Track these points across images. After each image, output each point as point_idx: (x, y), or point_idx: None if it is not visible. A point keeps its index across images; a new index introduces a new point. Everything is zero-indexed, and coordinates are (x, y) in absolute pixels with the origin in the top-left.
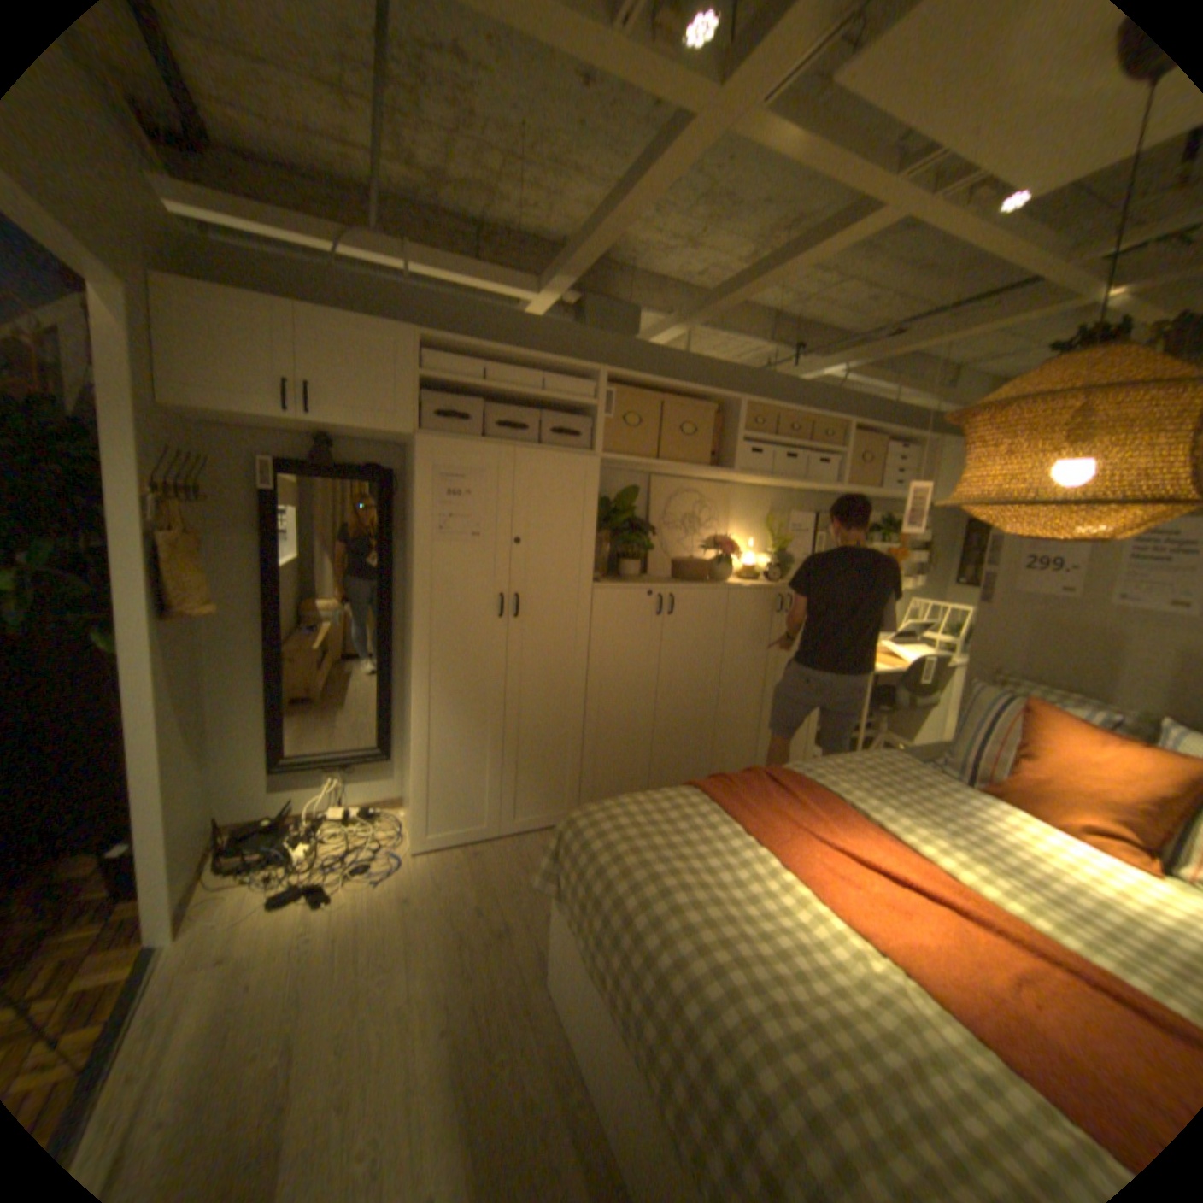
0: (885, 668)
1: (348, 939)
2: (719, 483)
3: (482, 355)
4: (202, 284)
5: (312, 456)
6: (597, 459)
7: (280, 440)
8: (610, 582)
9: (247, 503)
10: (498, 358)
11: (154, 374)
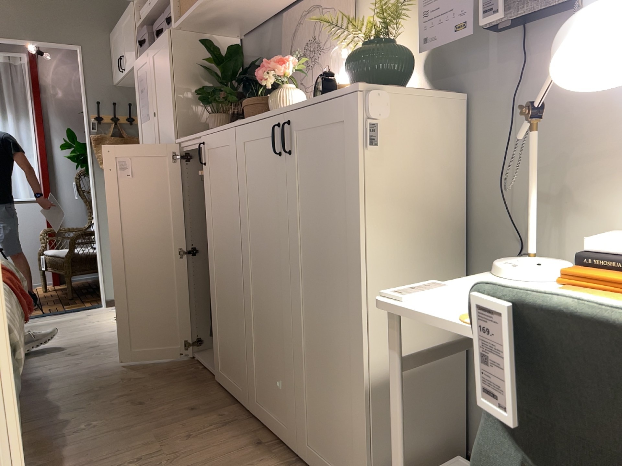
0: (447, 317)
1: (88, 328)
2: None
3: None
4: (112, 30)
5: None
6: (169, 31)
7: None
8: (184, 137)
9: None
10: None
11: (111, 74)
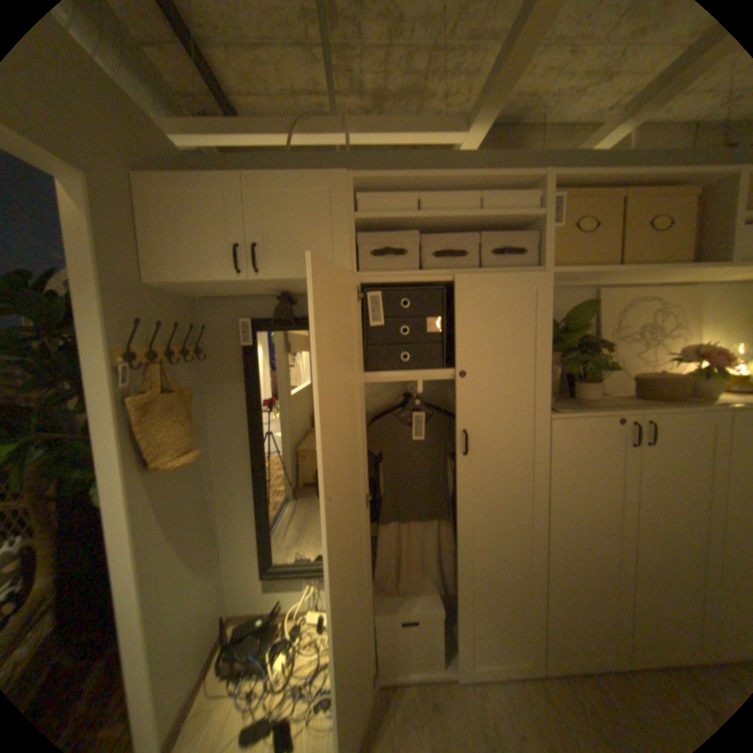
0: None
1: None
2: (685, 285)
3: (415, 191)
4: (168, 174)
5: (280, 314)
6: (549, 274)
7: (257, 305)
8: (571, 411)
9: (236, 358)
10: (431, 190)
11: (137, 259)
